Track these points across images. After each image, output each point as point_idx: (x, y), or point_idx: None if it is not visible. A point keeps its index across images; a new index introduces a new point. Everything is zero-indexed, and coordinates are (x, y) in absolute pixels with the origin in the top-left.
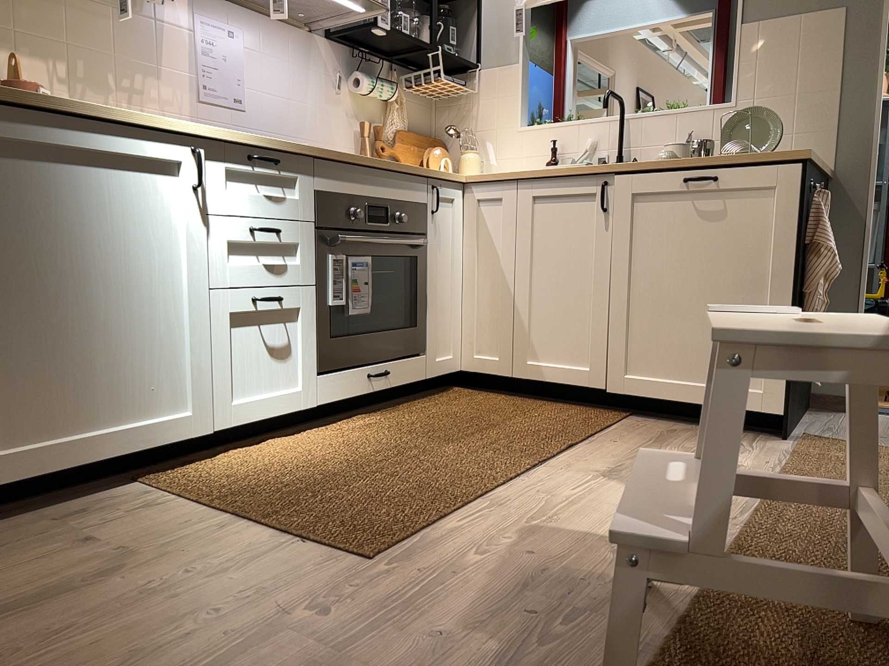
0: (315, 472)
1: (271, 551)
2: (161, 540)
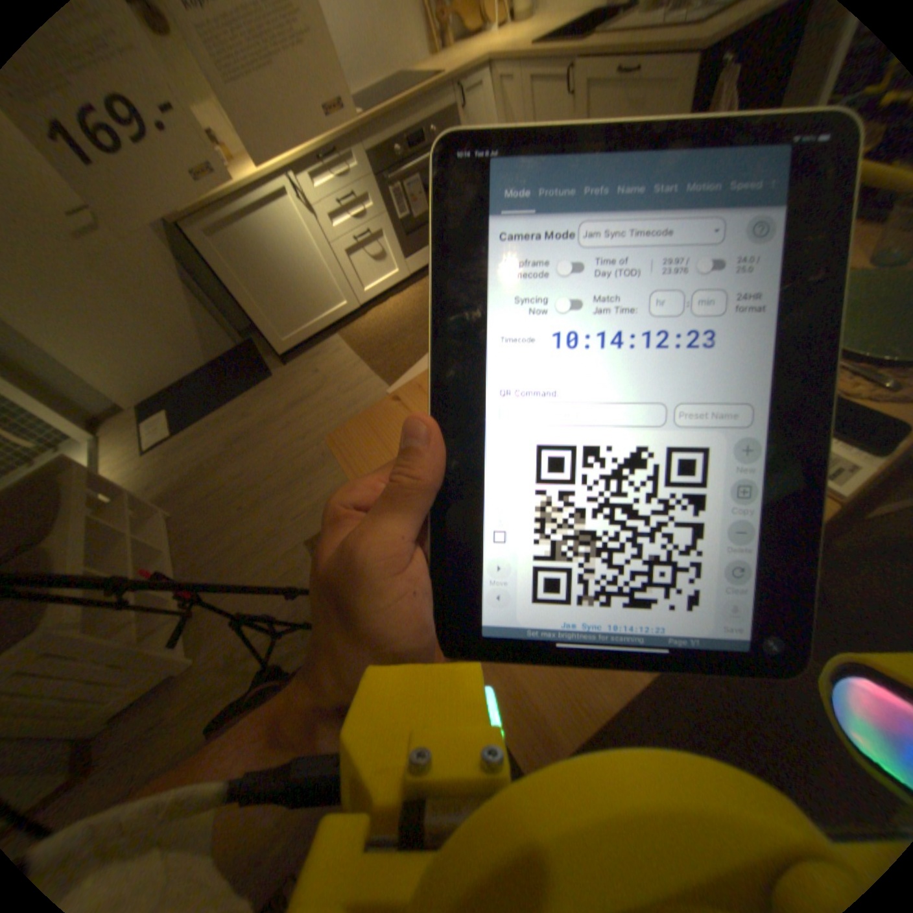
0: (396, 326)
1: (361, 381)
2: (335, 370)
